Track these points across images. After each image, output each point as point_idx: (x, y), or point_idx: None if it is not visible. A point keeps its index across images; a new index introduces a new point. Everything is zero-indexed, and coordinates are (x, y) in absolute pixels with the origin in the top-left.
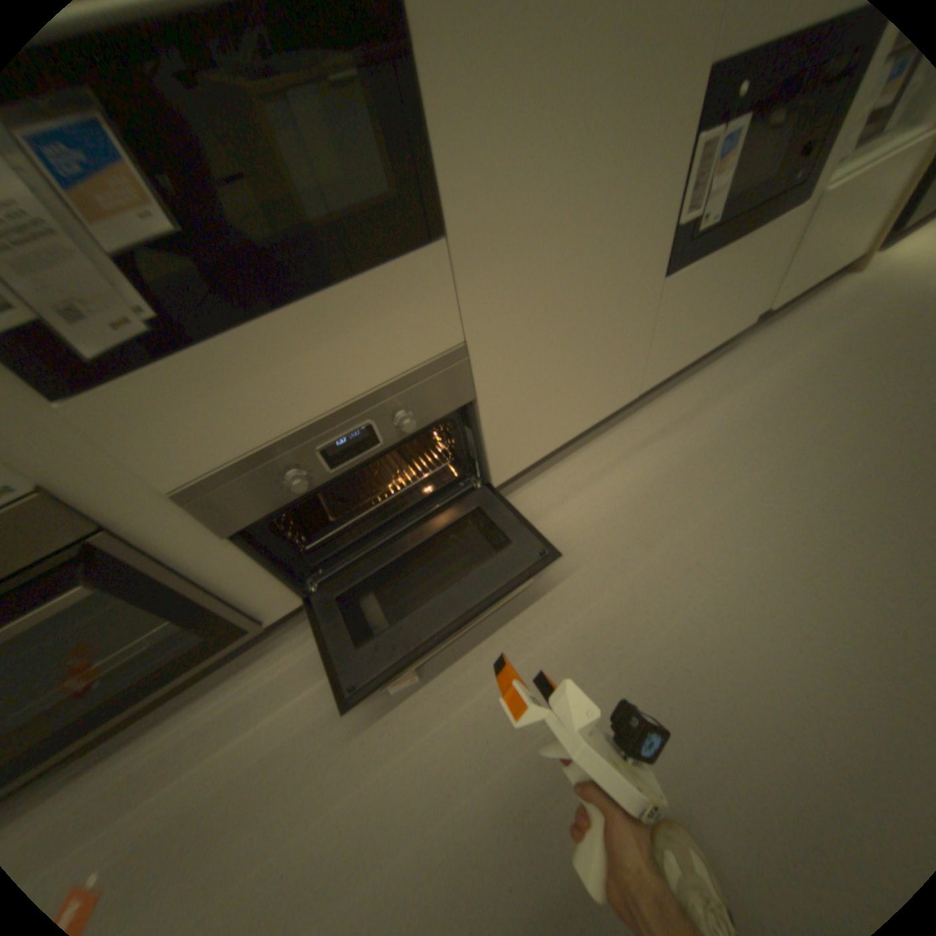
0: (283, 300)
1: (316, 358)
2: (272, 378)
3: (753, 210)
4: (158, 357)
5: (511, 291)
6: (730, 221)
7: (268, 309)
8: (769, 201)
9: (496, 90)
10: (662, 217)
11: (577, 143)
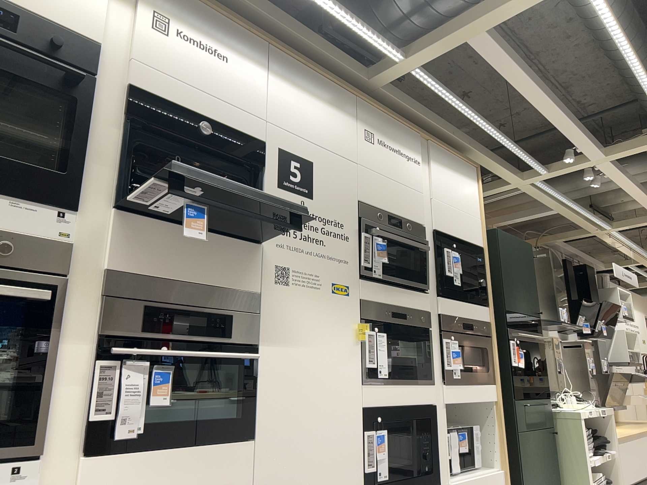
0: (185, 445)
1: (184, 480)
2: (161, 483)
3: (408, 480)
4: (129, 452)
5: (280, 479)
6: (396, 482)
7: (178, 446)
8: (416, 478)
9: (282, 394)
10: (356, 466)
11: (312, 420)
